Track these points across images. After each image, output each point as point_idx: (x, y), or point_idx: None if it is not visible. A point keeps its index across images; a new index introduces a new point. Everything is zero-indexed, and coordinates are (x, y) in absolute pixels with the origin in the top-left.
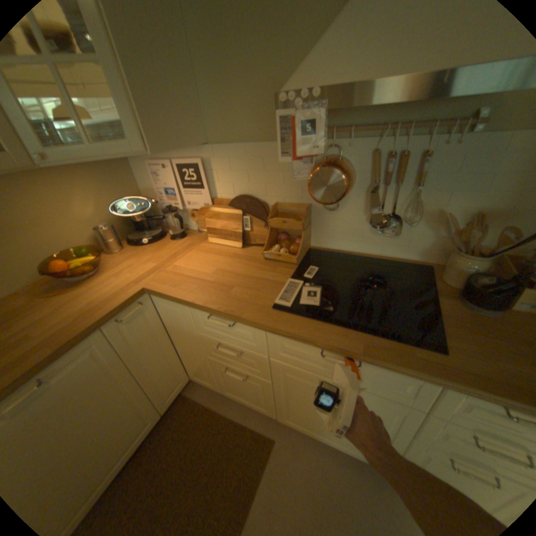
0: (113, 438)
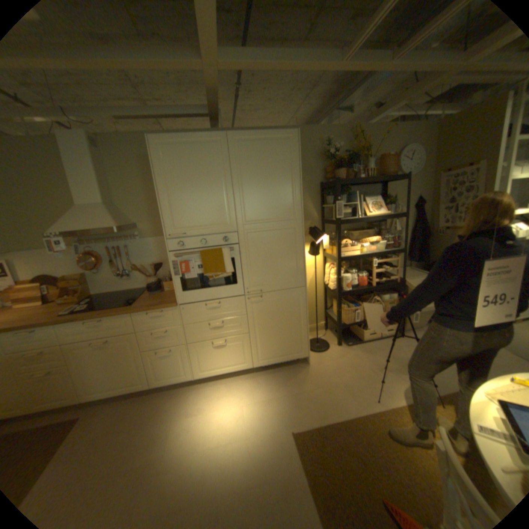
0: None
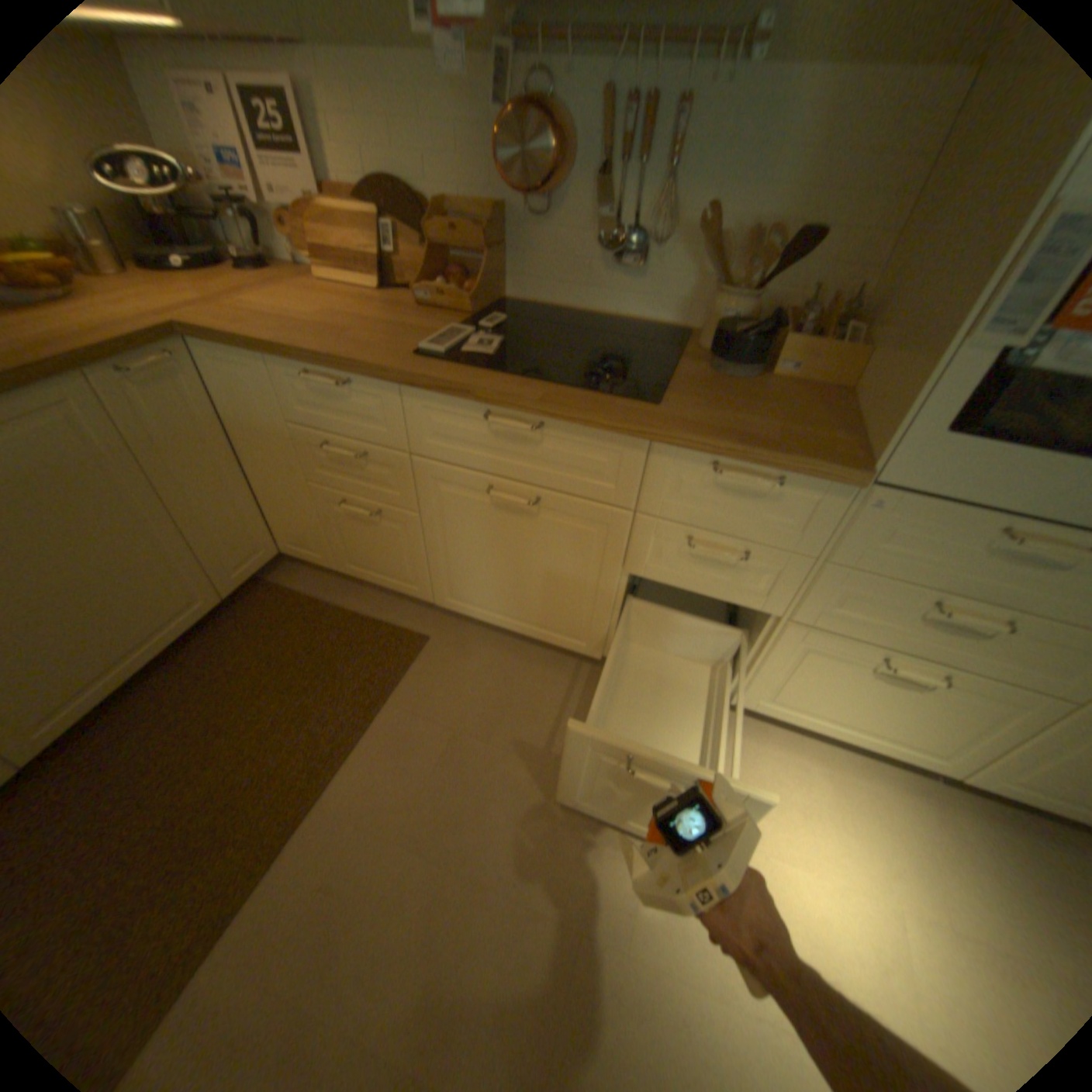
0: (127, 599)
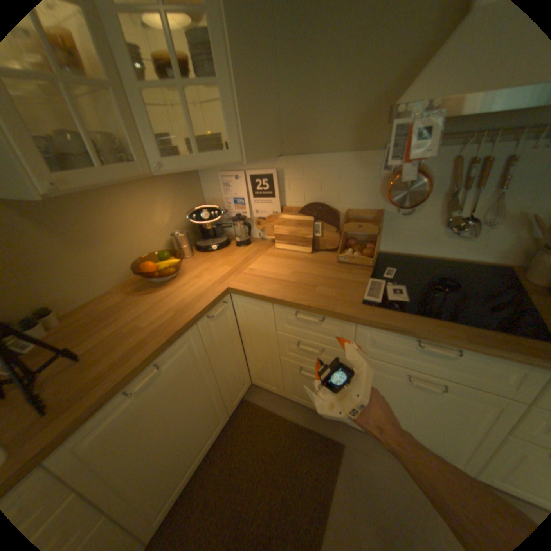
0: (197, 431)
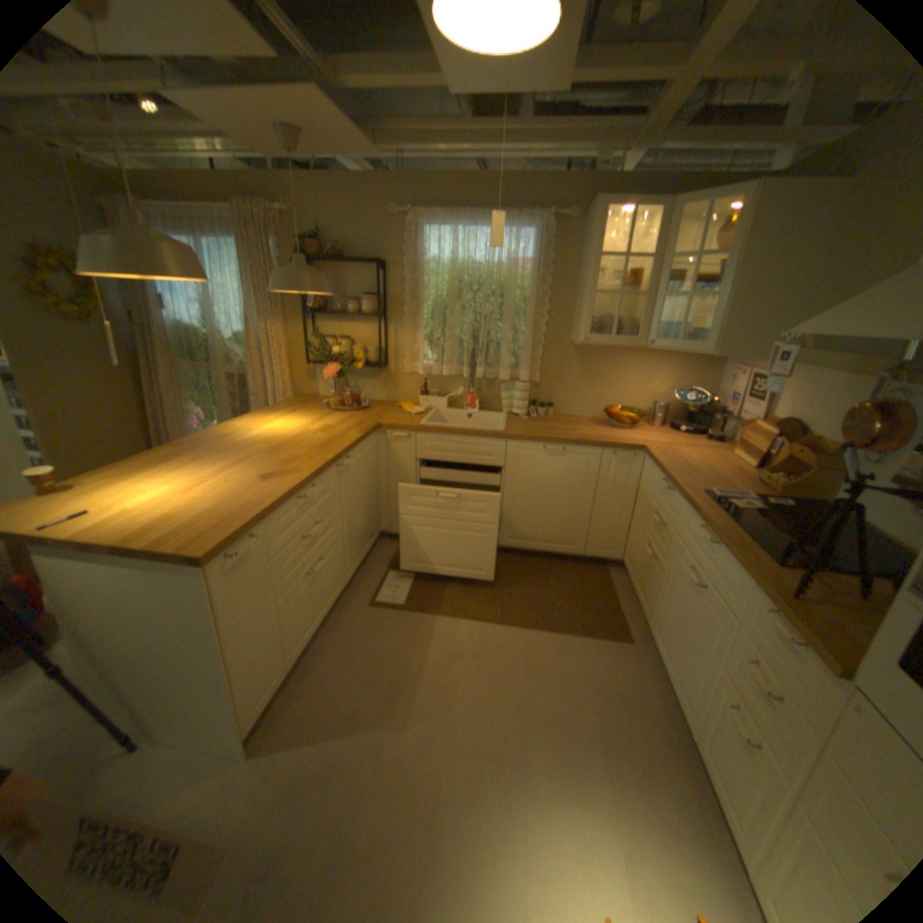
0: (557, 524)
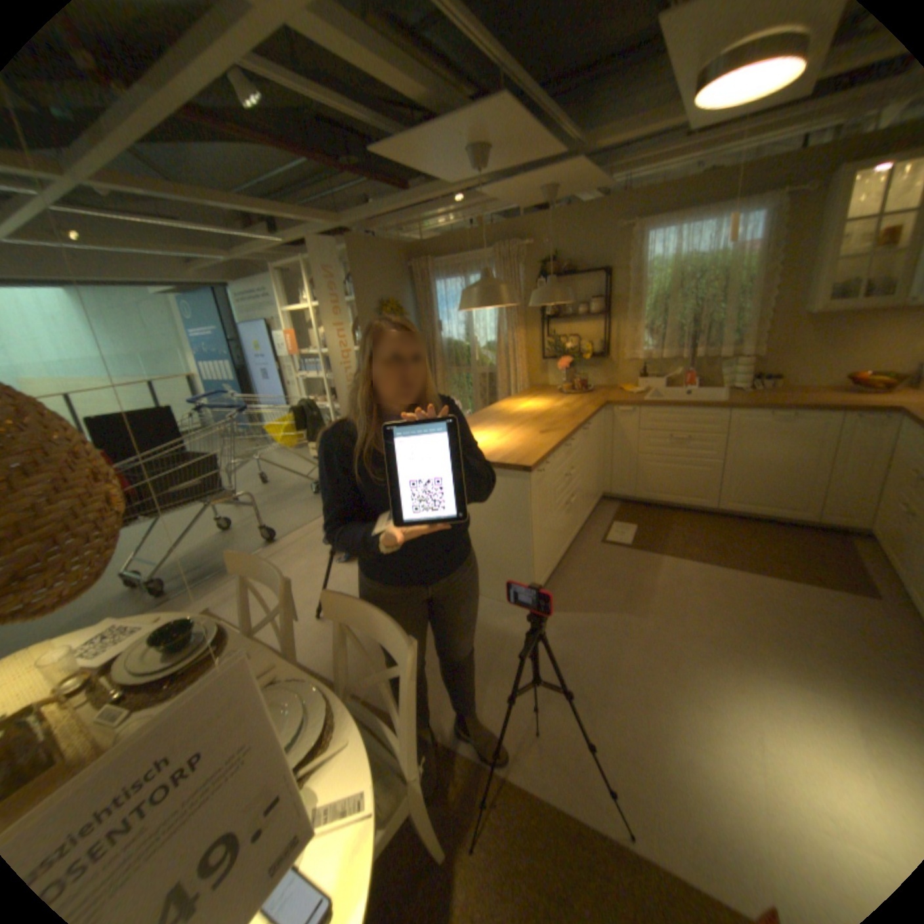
0: (786, 489)
